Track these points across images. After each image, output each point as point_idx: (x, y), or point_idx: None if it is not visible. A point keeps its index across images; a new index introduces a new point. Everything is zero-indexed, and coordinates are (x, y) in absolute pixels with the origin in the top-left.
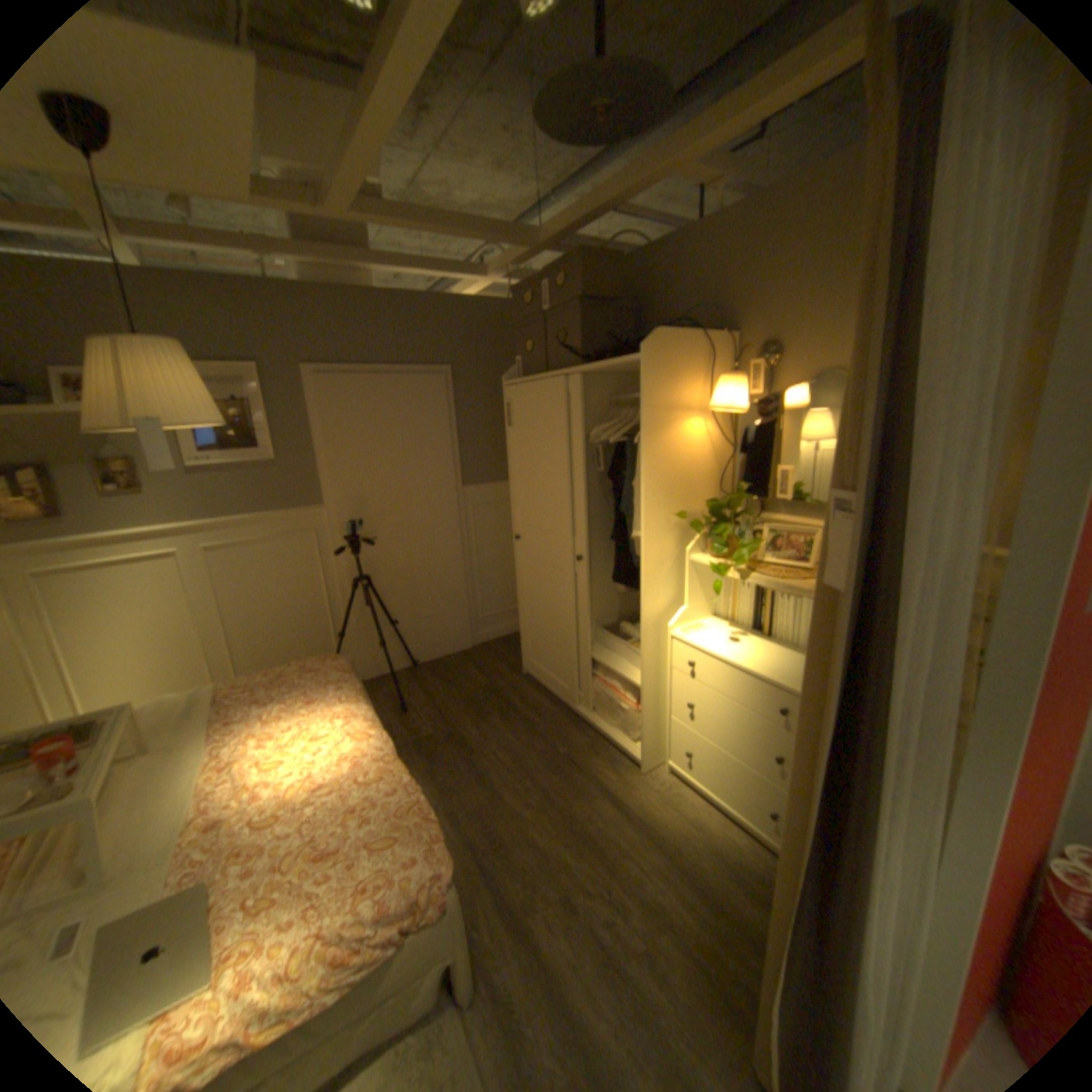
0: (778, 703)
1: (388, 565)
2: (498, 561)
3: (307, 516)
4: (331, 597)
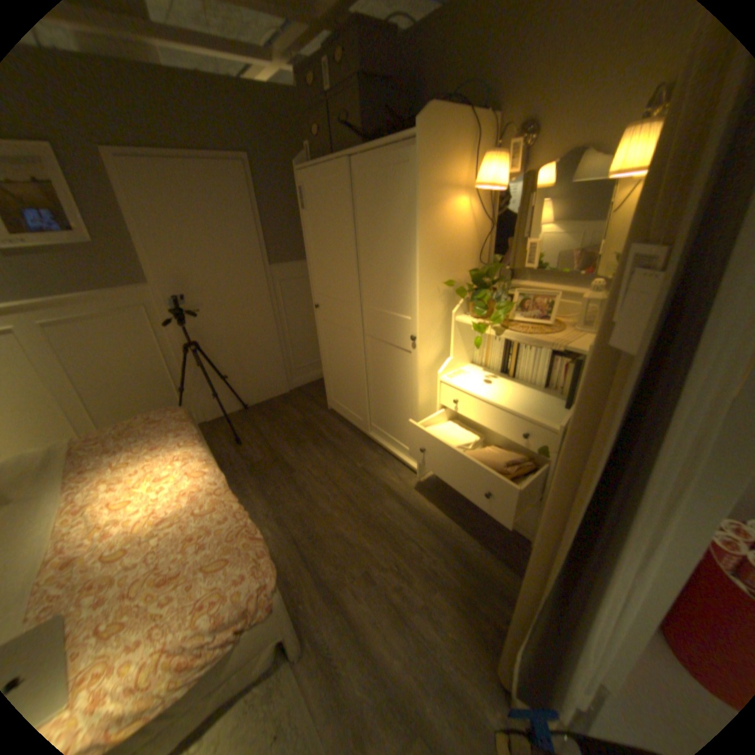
0: (521, 428)
1: (212, 332)
2: (303, 325)
3: (133, 292)
4: (168, 360)
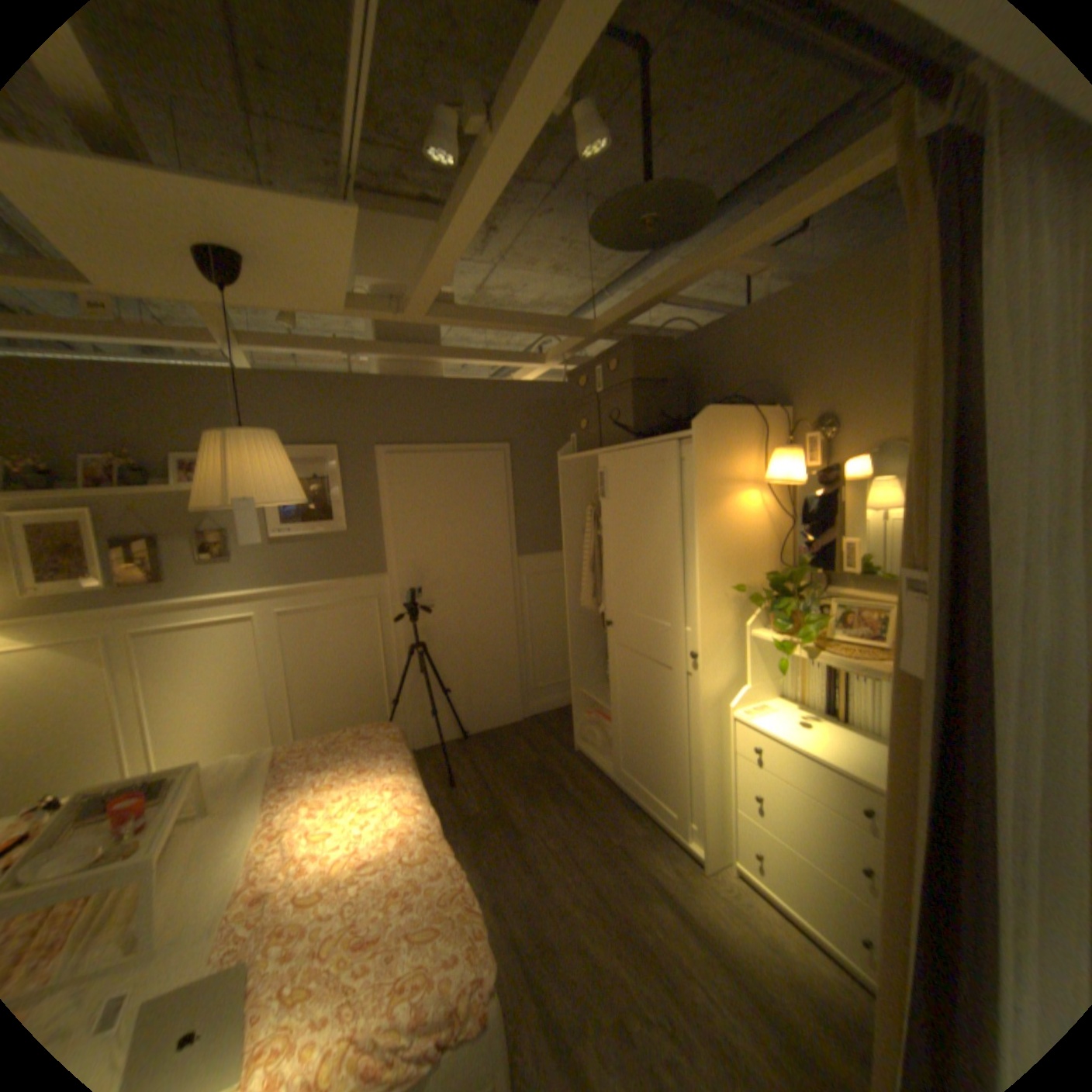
0: (862, 802)
1: (442, 633)
2: (550, 631)
3: (370, 584)
4: (387, 664)
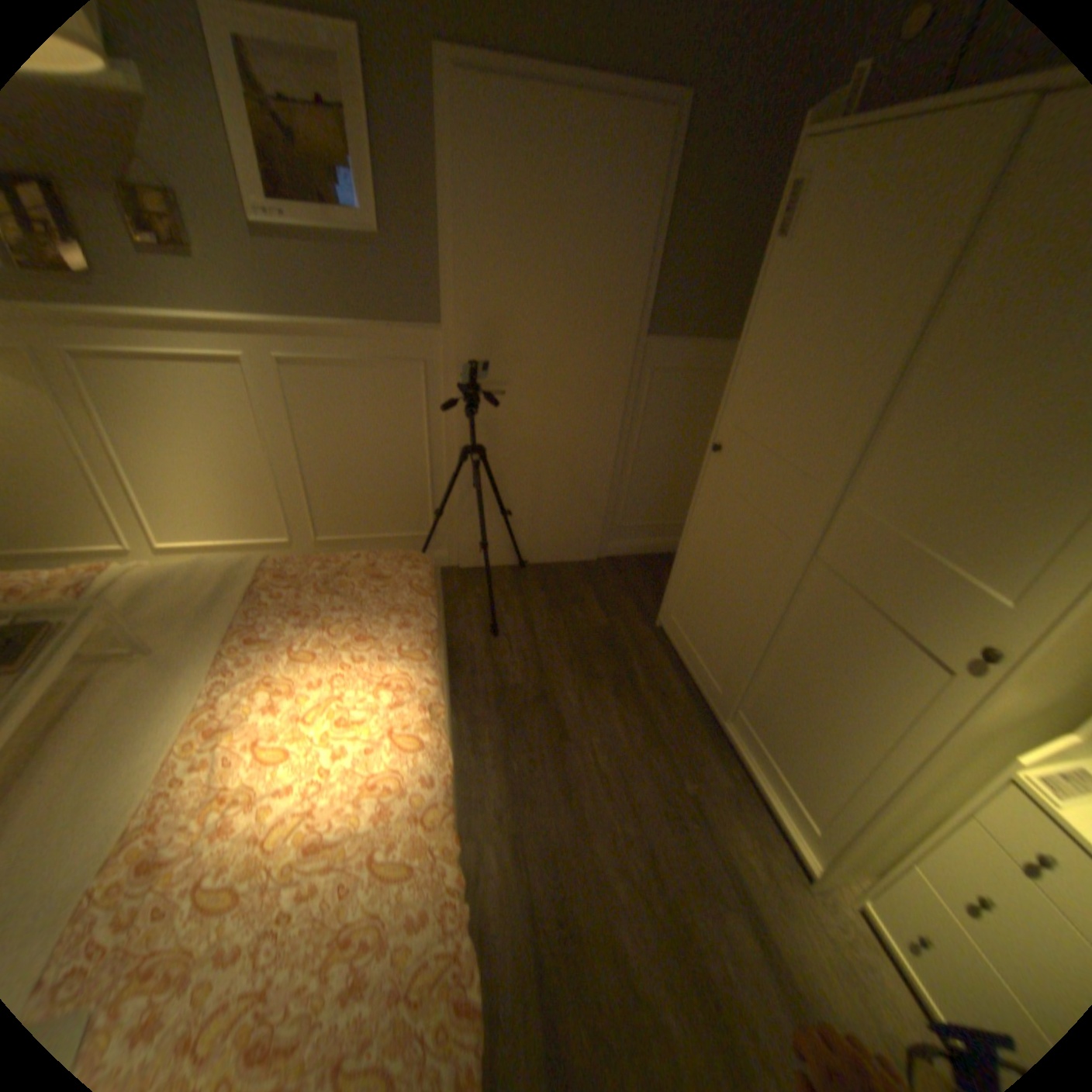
0: None
1: (513, 432)
2: (663, 457)
3: (415, 336)
4: (434, 459)
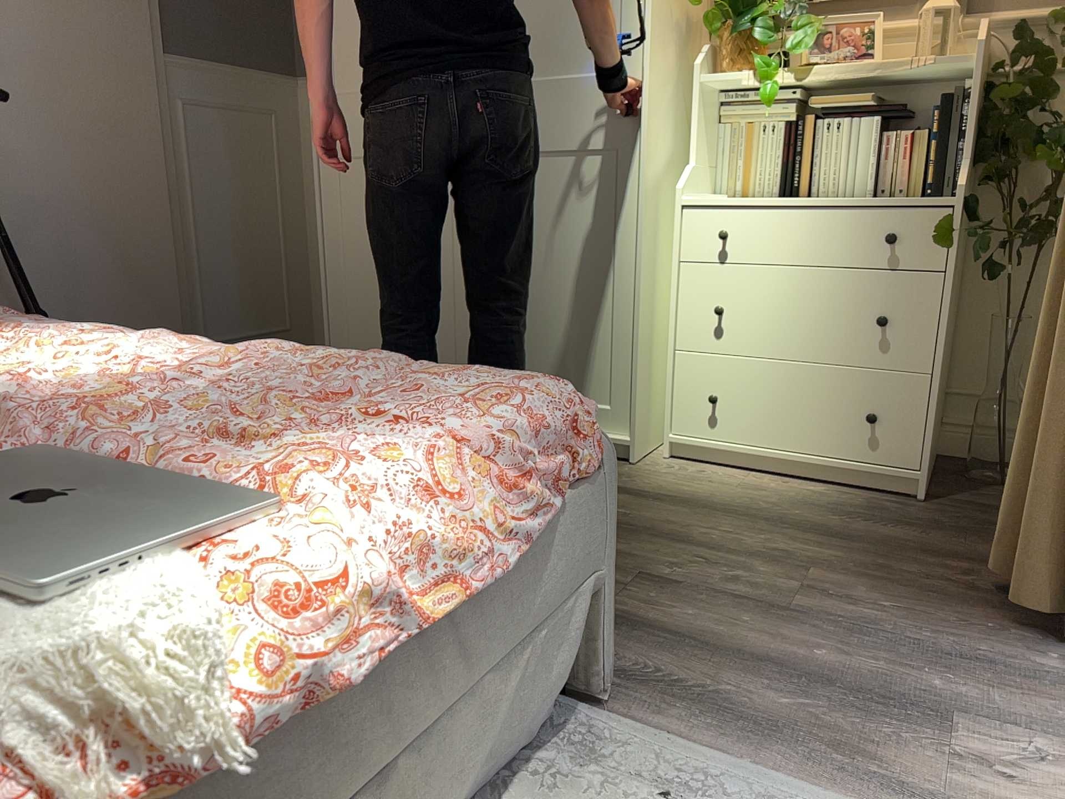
0: (879, 229)
1: (13, 185)
2: (234, 227)
3: None
4: None
